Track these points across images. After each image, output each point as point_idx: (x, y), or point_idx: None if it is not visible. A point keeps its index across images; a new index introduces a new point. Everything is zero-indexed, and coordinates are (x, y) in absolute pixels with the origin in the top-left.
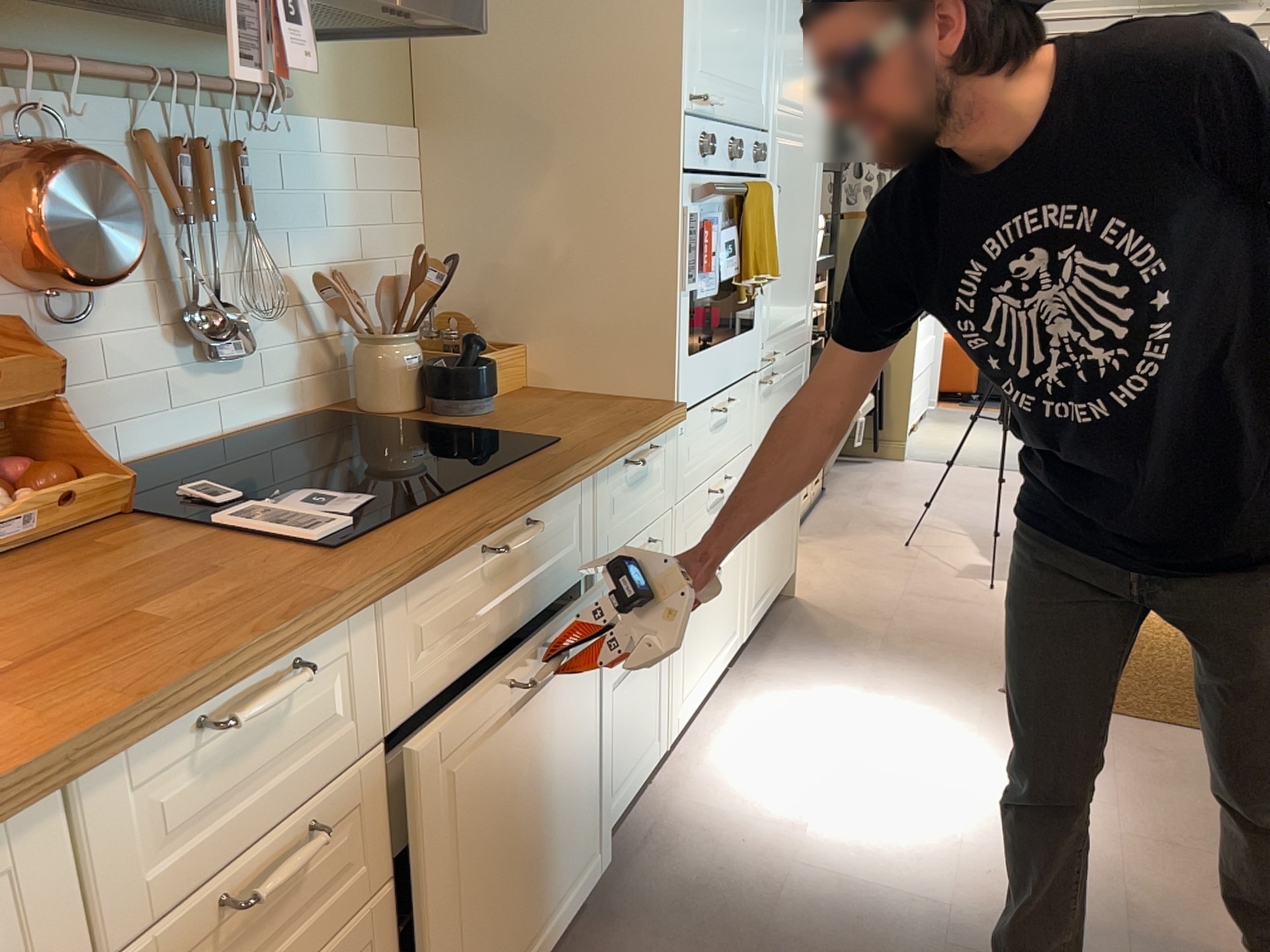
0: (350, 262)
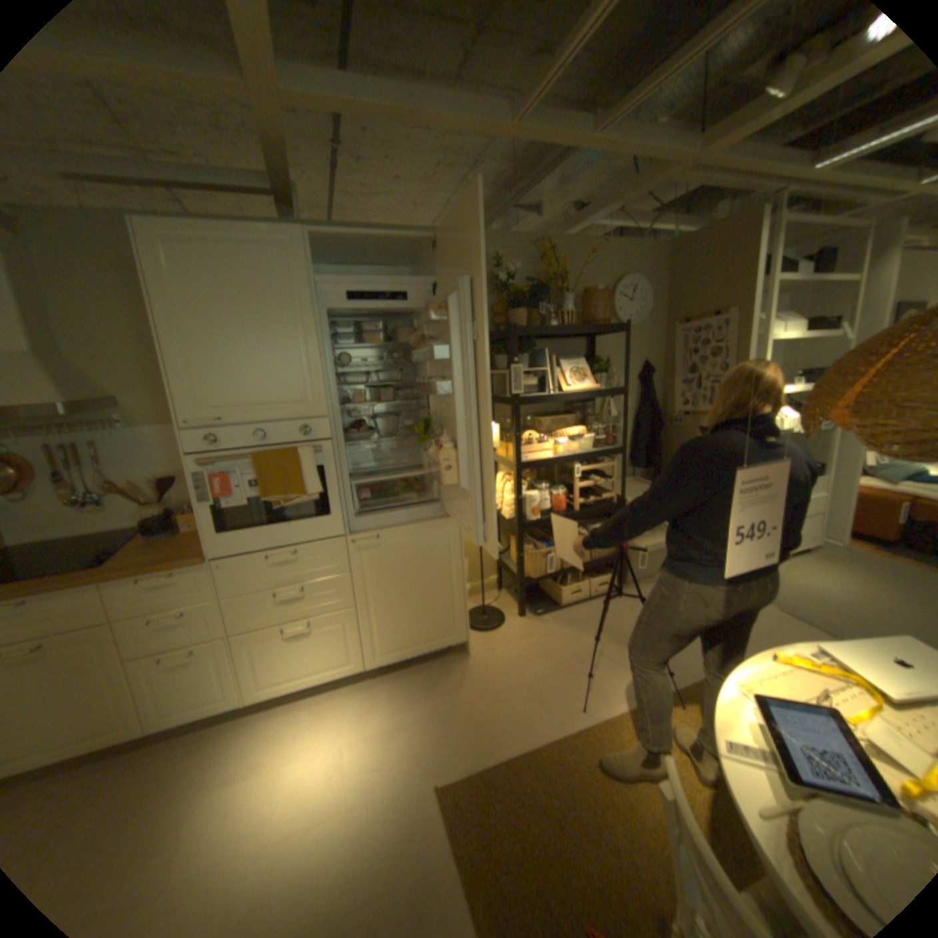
0: (165, 474)
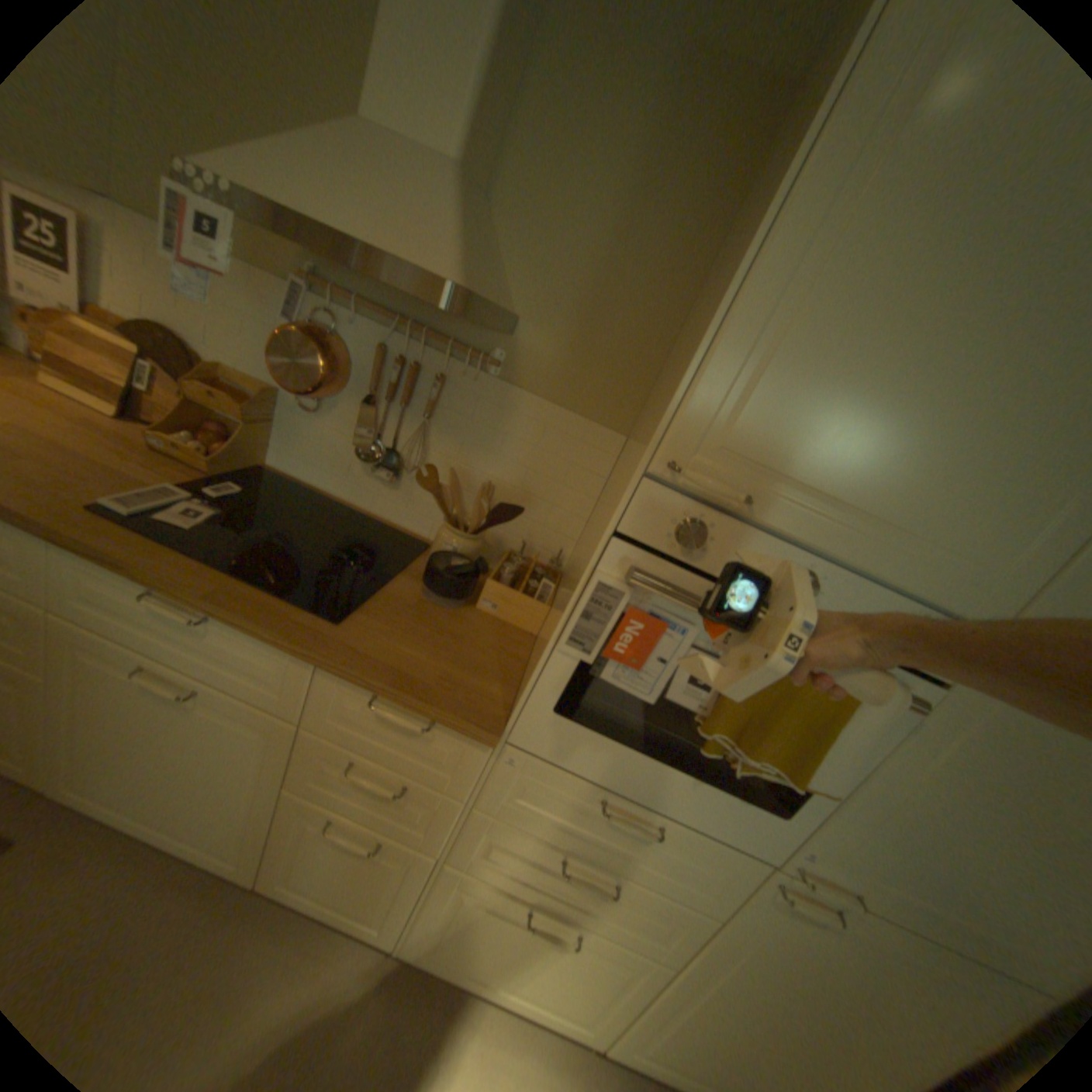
0: (509, 485)
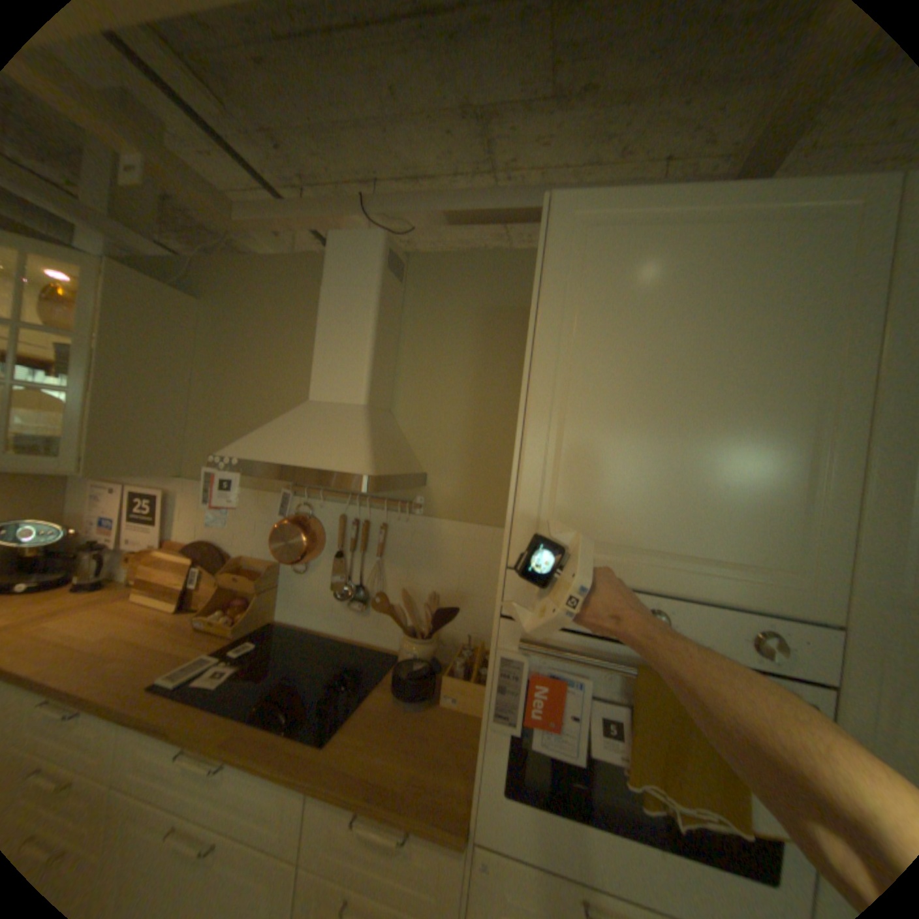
0: (448, 591)
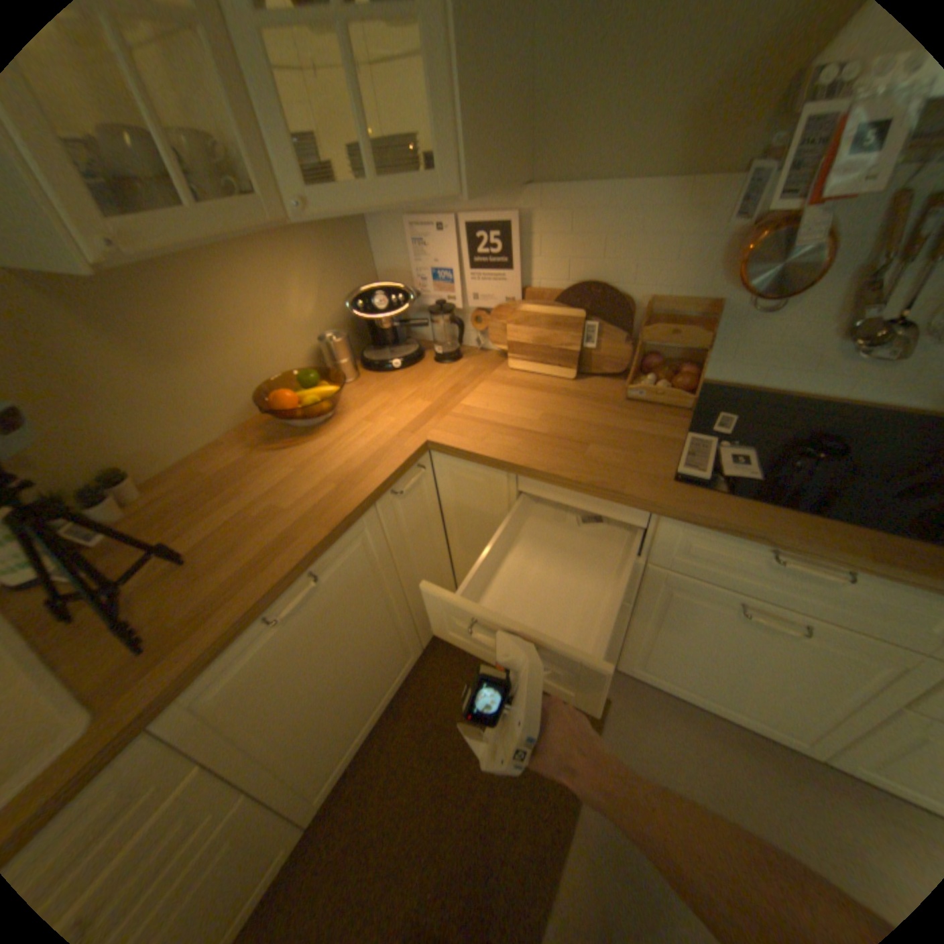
0: None
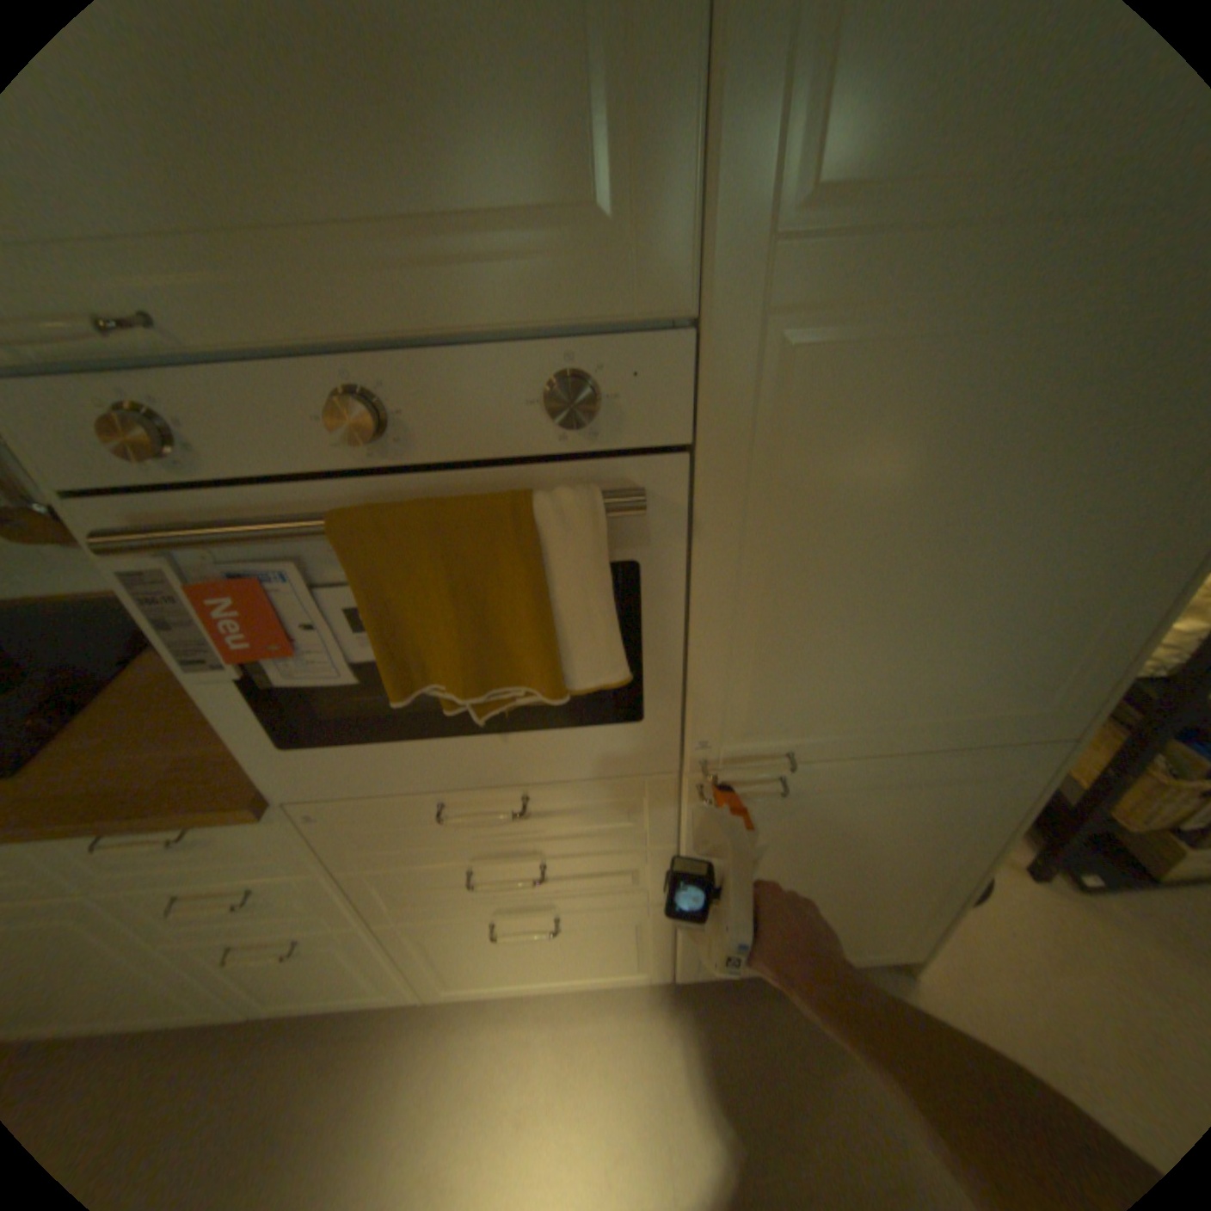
0: None
